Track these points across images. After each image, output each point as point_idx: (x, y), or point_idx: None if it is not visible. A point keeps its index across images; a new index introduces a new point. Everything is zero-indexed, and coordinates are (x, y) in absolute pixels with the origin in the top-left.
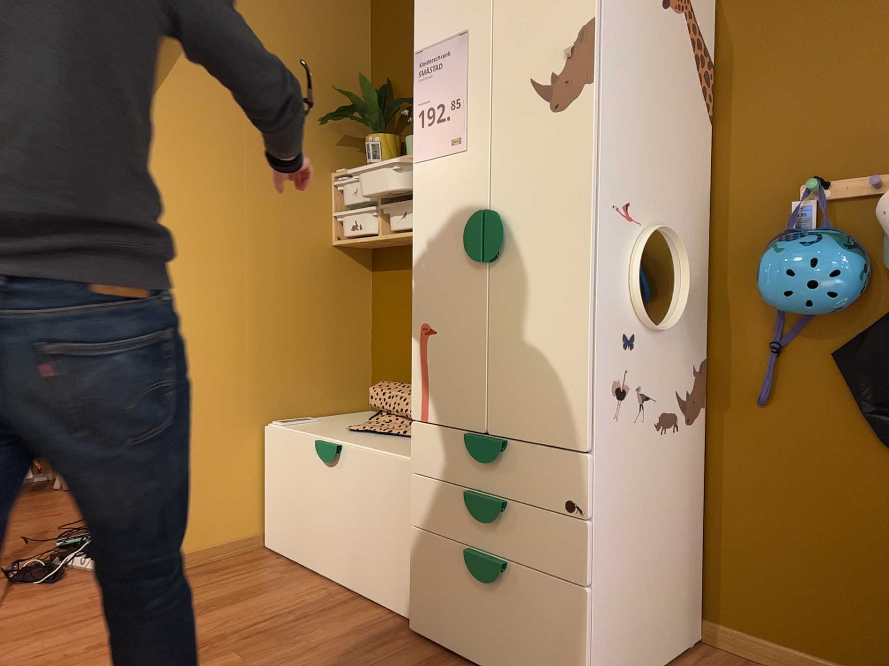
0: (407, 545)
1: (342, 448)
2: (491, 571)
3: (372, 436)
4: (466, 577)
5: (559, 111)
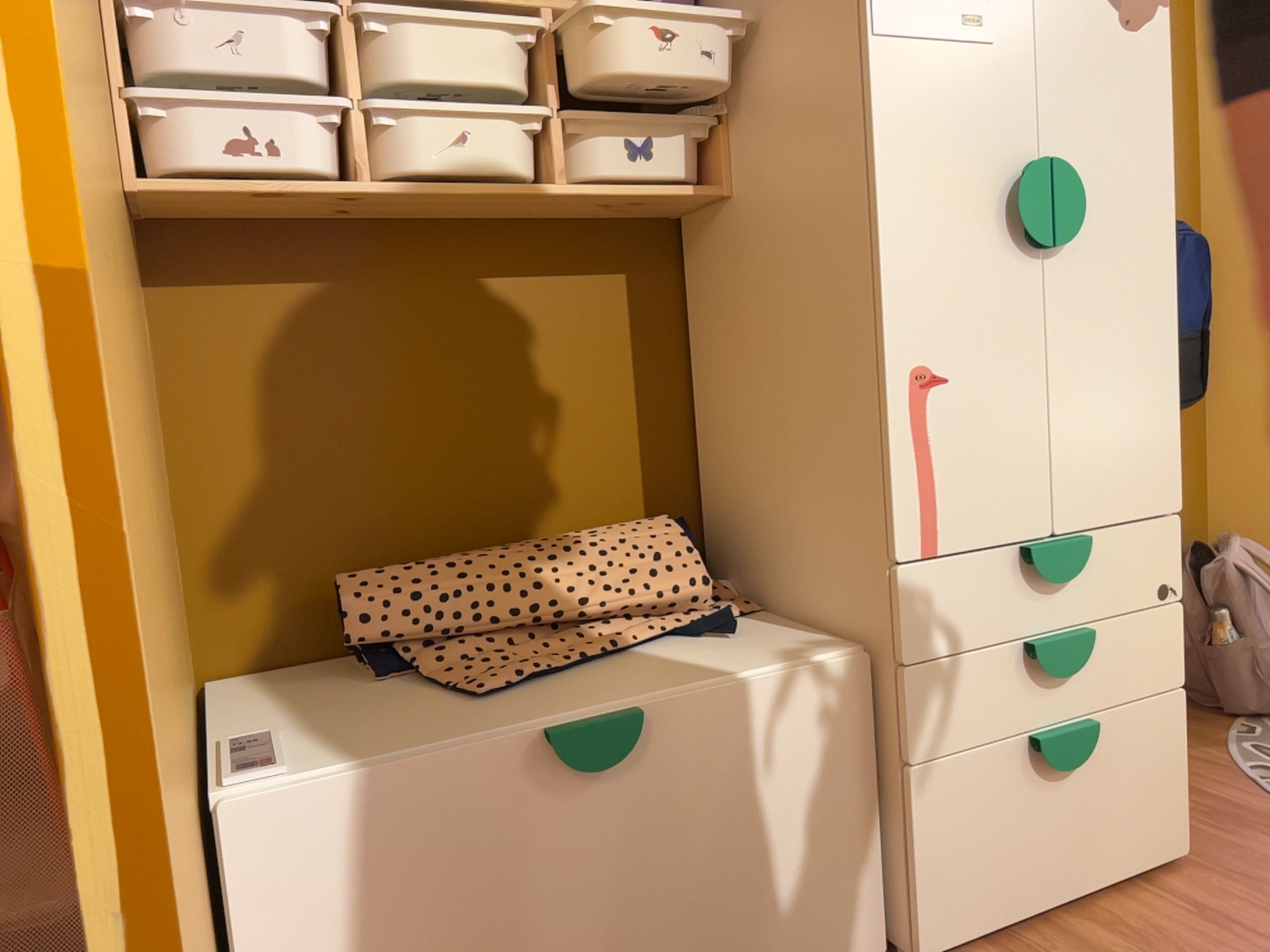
0: (858, 821)
1: (648, 714)
2: (1089, 741)
3: (572, 678)
4: (1028, 784)
5: (1131, 31)
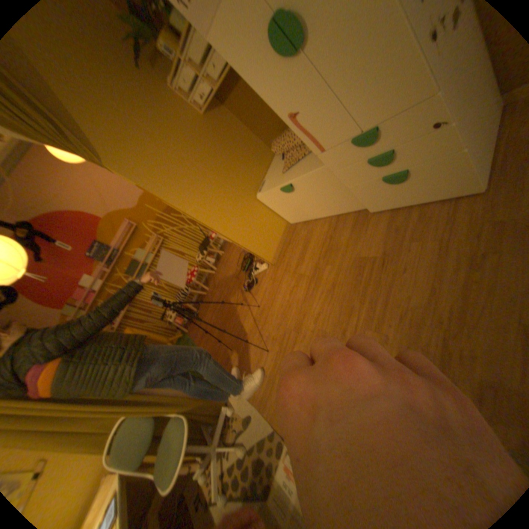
0: (347, 190)
1: (292, 182)
2: (402, 177)
3: (294, 166)
4: (387, 185)
5: None
